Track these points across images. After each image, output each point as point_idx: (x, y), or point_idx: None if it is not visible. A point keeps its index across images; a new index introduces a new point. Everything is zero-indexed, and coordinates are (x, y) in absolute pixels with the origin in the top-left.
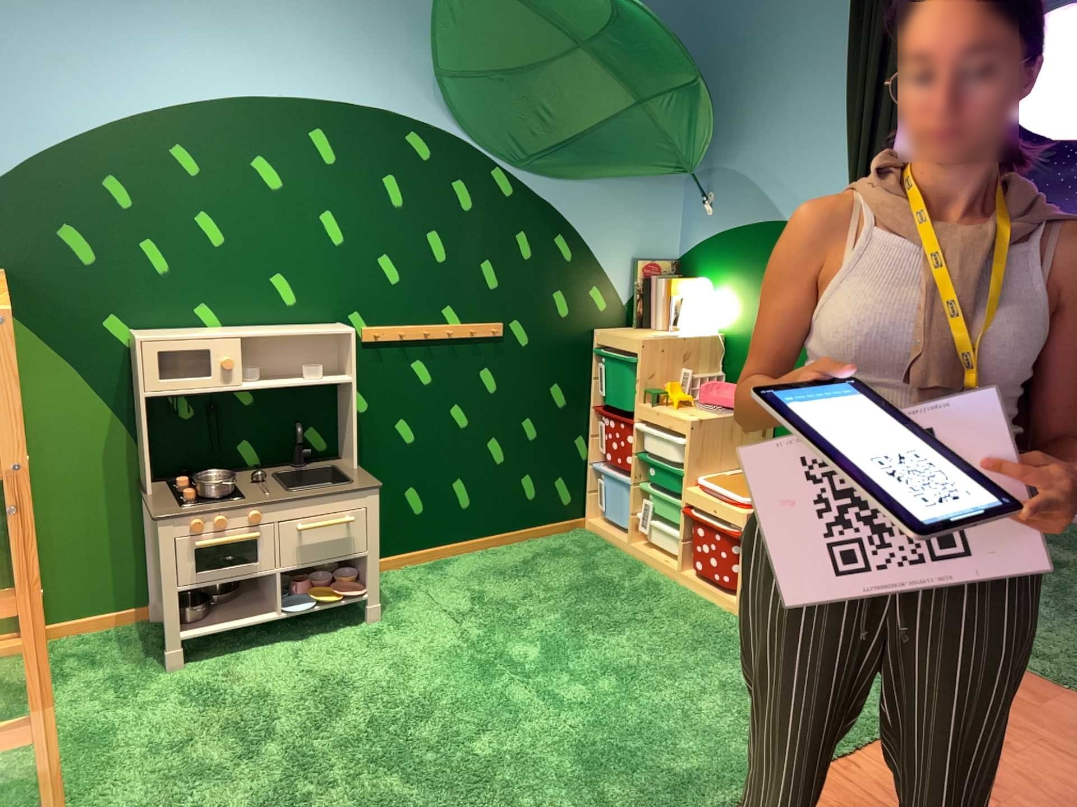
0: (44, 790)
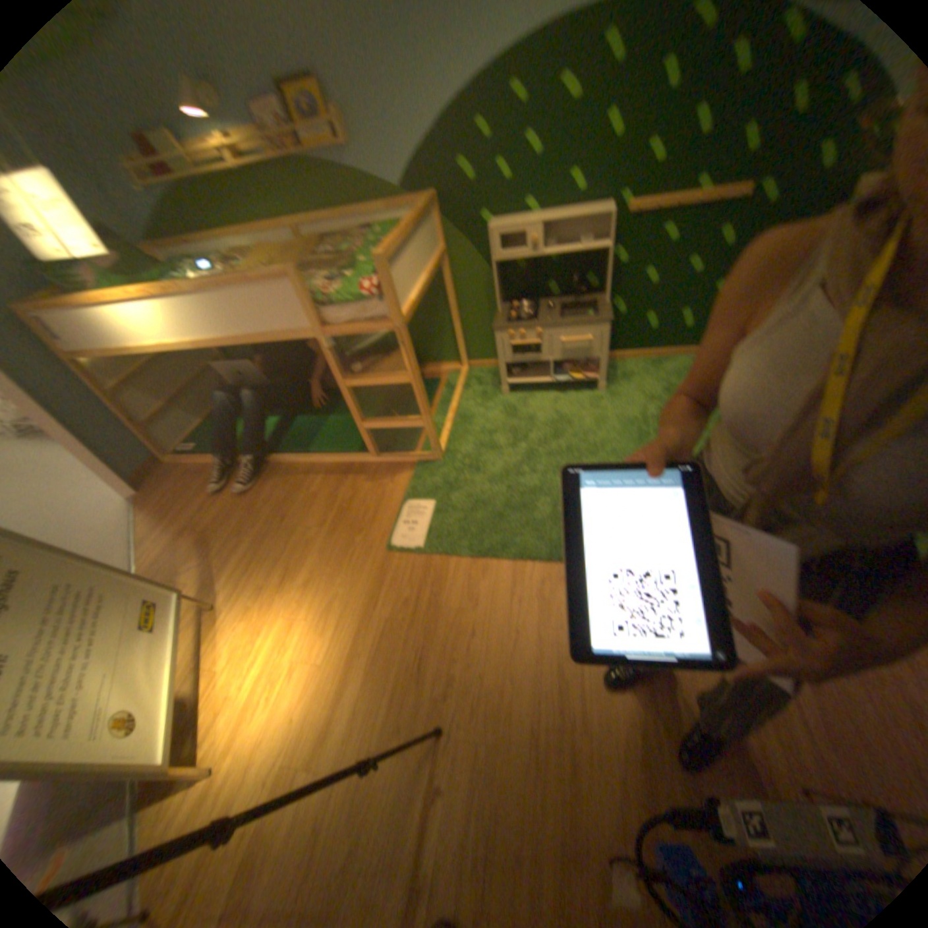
0: (437, 438)
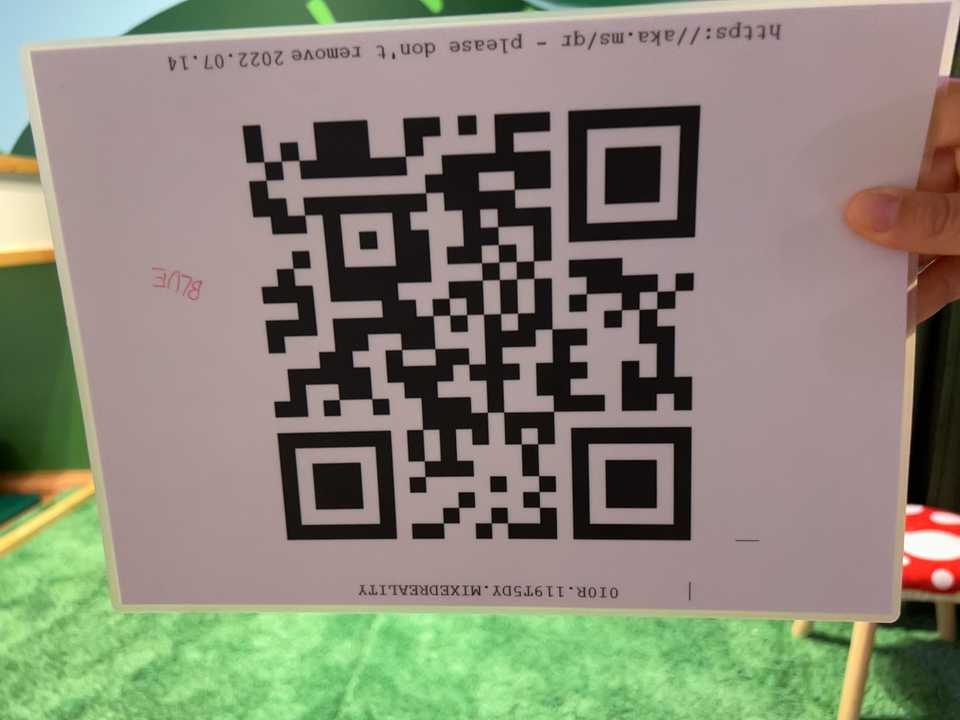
0: None
